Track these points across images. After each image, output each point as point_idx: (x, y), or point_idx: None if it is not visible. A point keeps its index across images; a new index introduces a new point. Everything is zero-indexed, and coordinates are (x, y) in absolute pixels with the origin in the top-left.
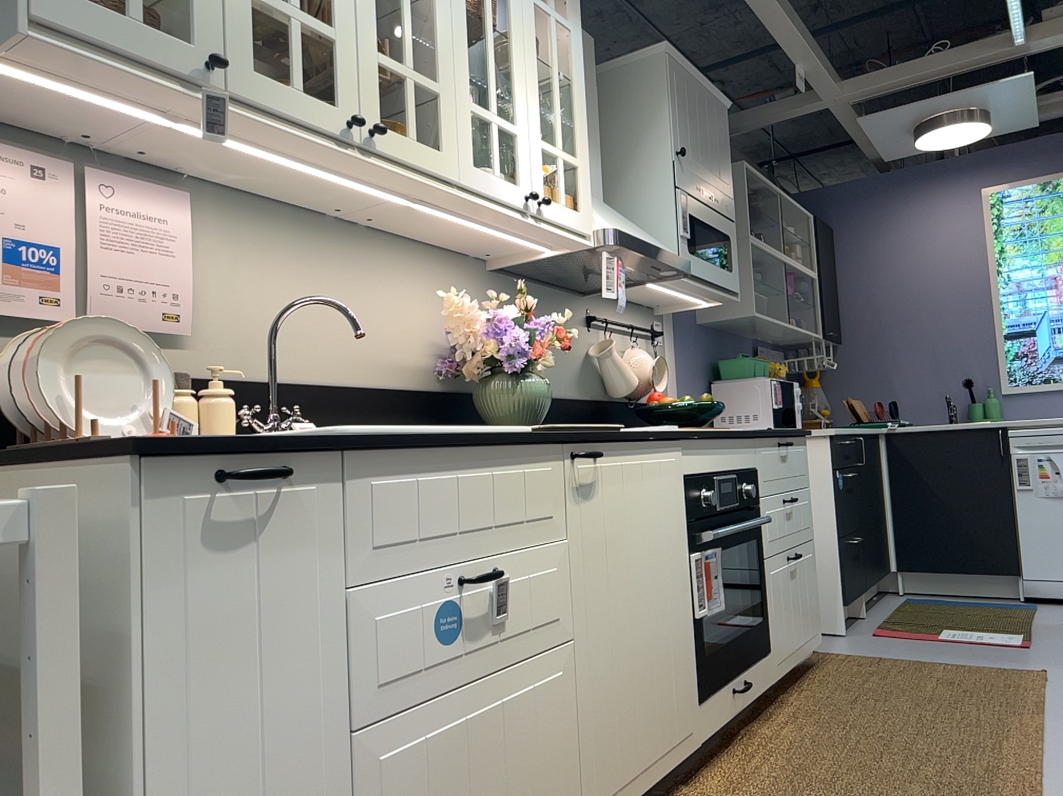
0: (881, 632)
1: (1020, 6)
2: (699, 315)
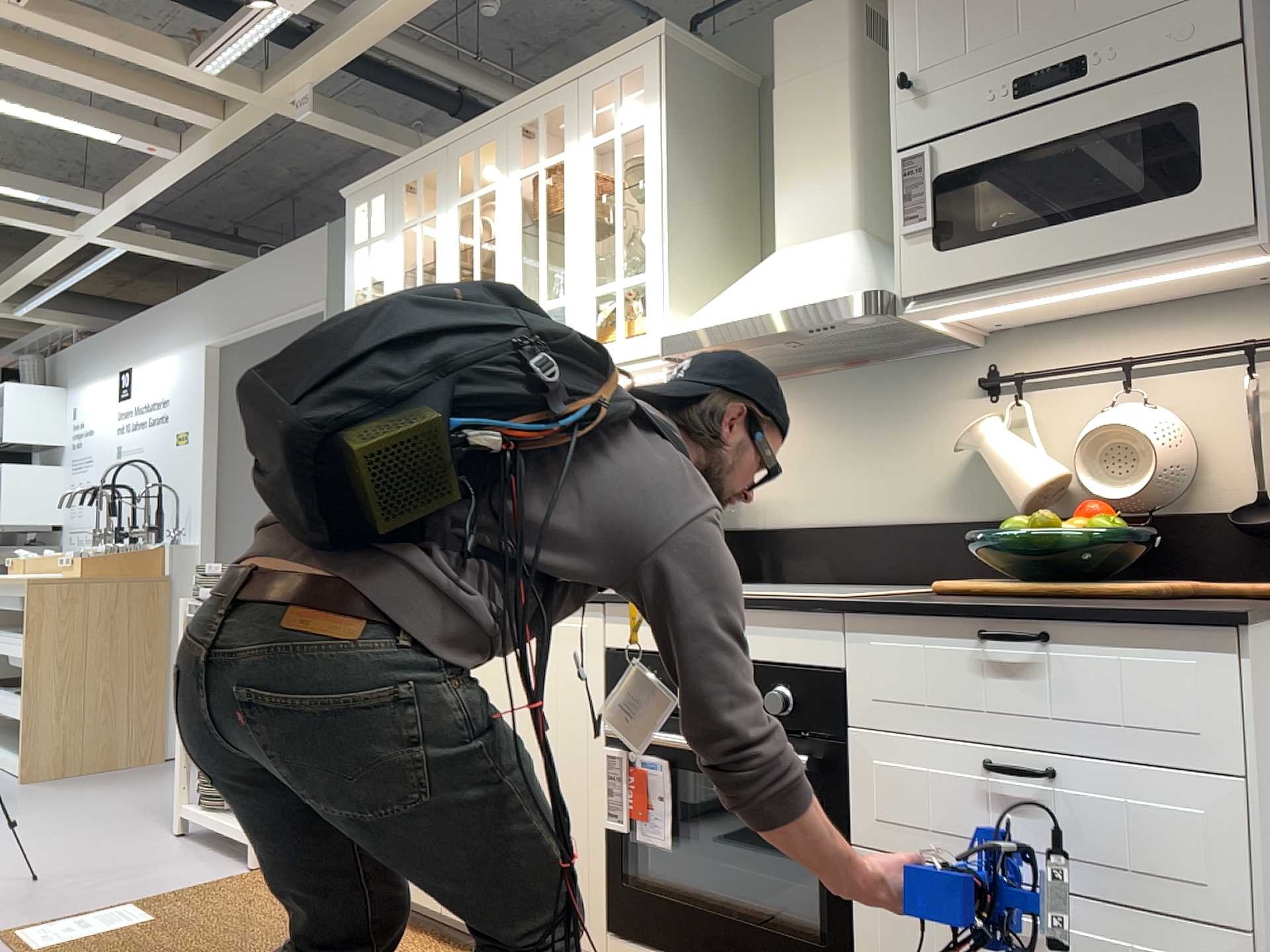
0: None
1: None
2: None
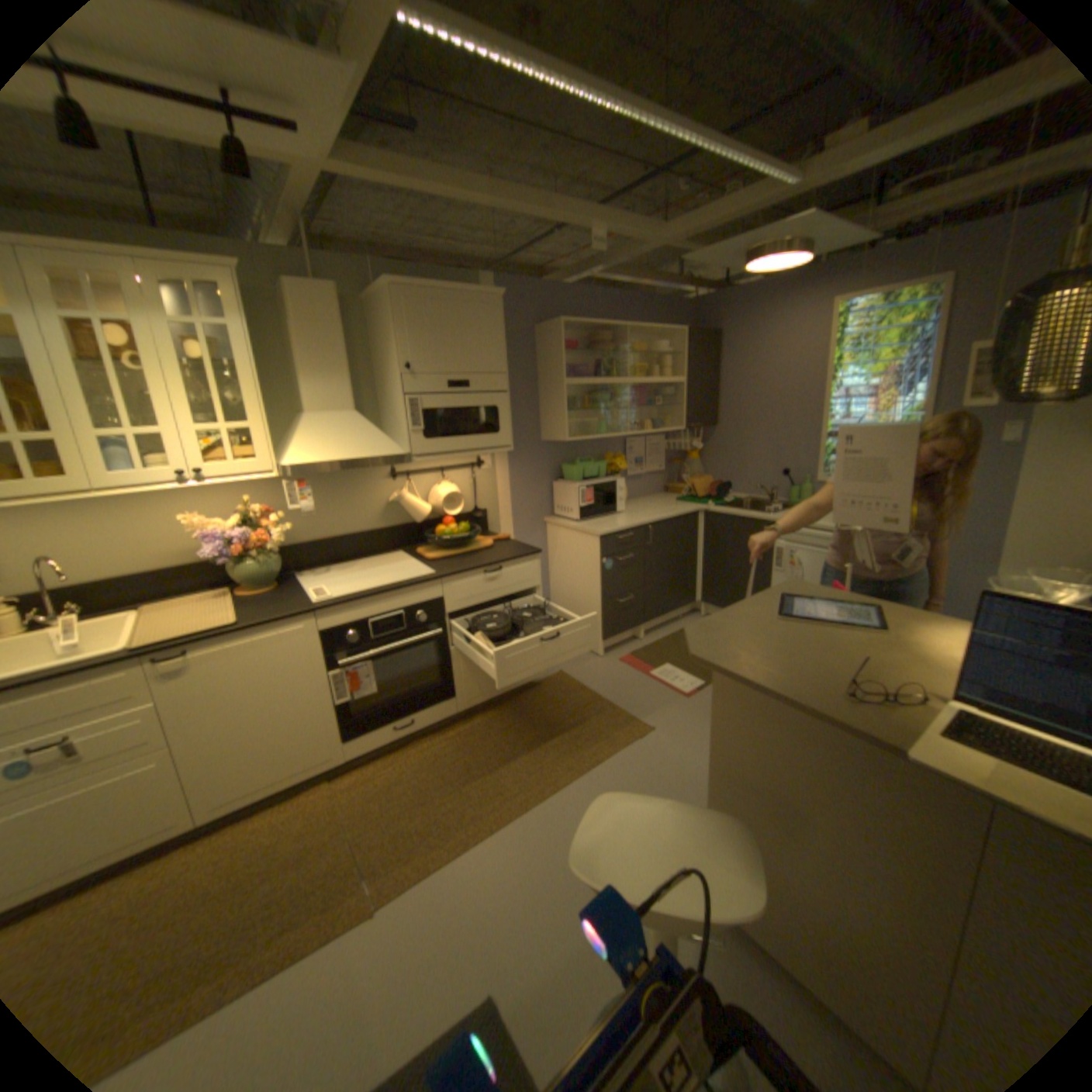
0: (625, 661)
1: (759, 160)
2: (541, 437)
